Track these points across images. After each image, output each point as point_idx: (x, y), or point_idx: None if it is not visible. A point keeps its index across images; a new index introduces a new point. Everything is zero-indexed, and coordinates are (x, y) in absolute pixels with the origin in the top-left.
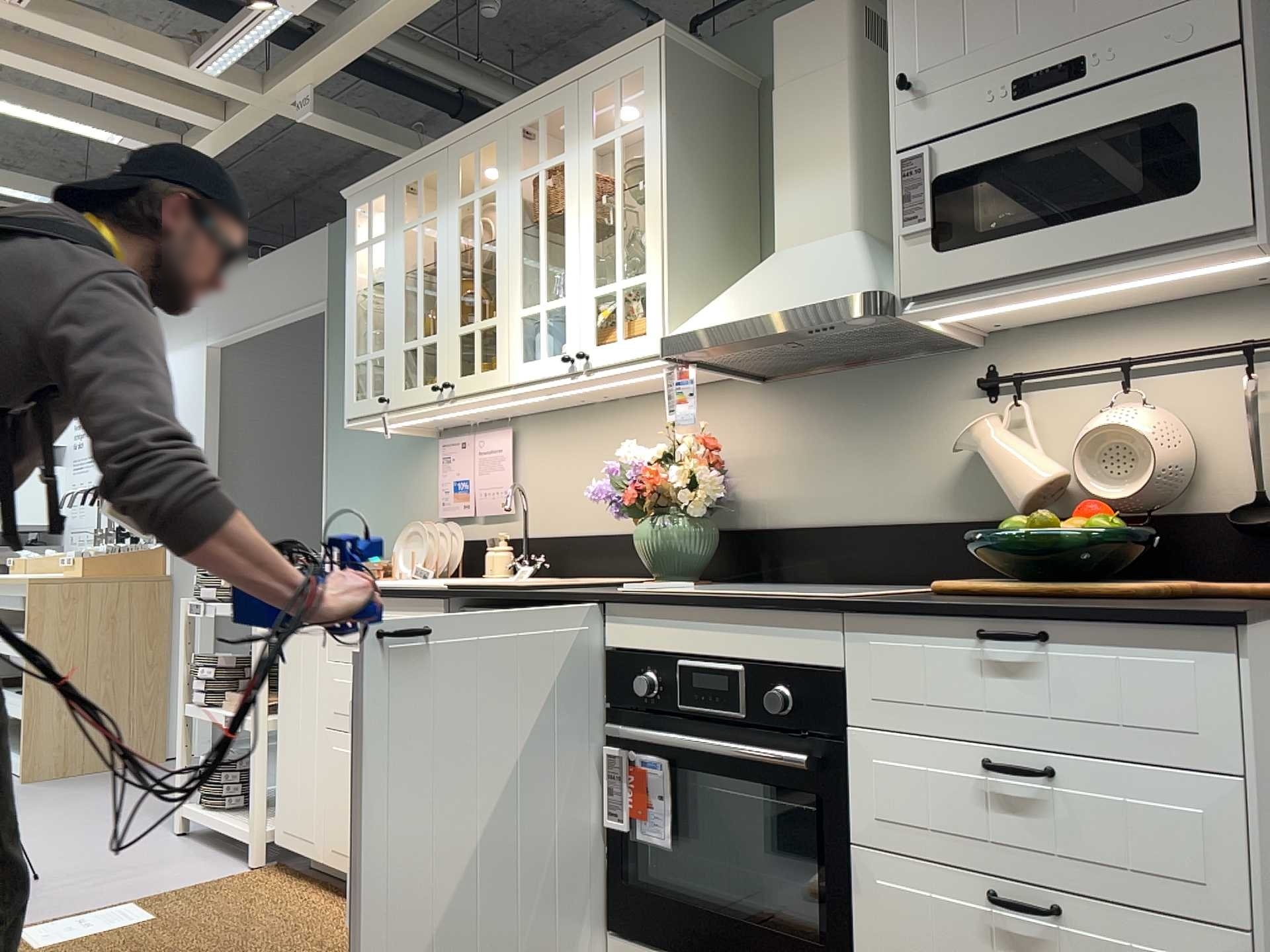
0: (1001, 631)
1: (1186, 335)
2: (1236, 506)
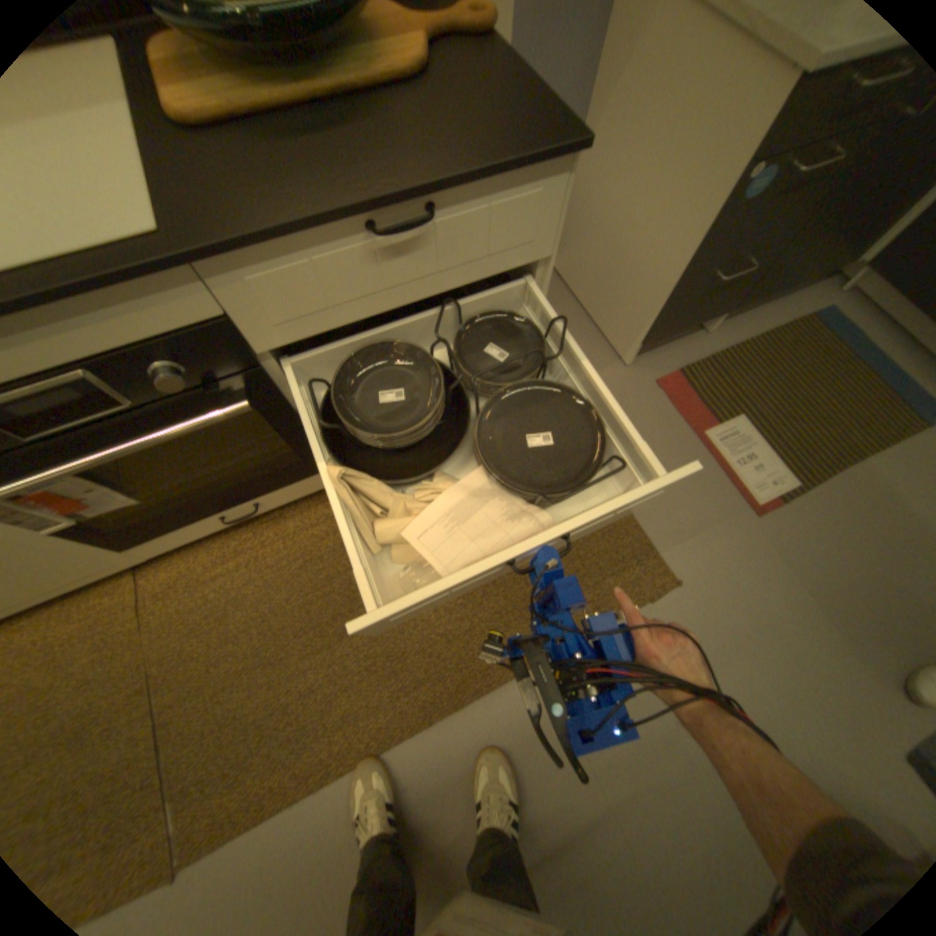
0: (389, 215)
1: None
2: None
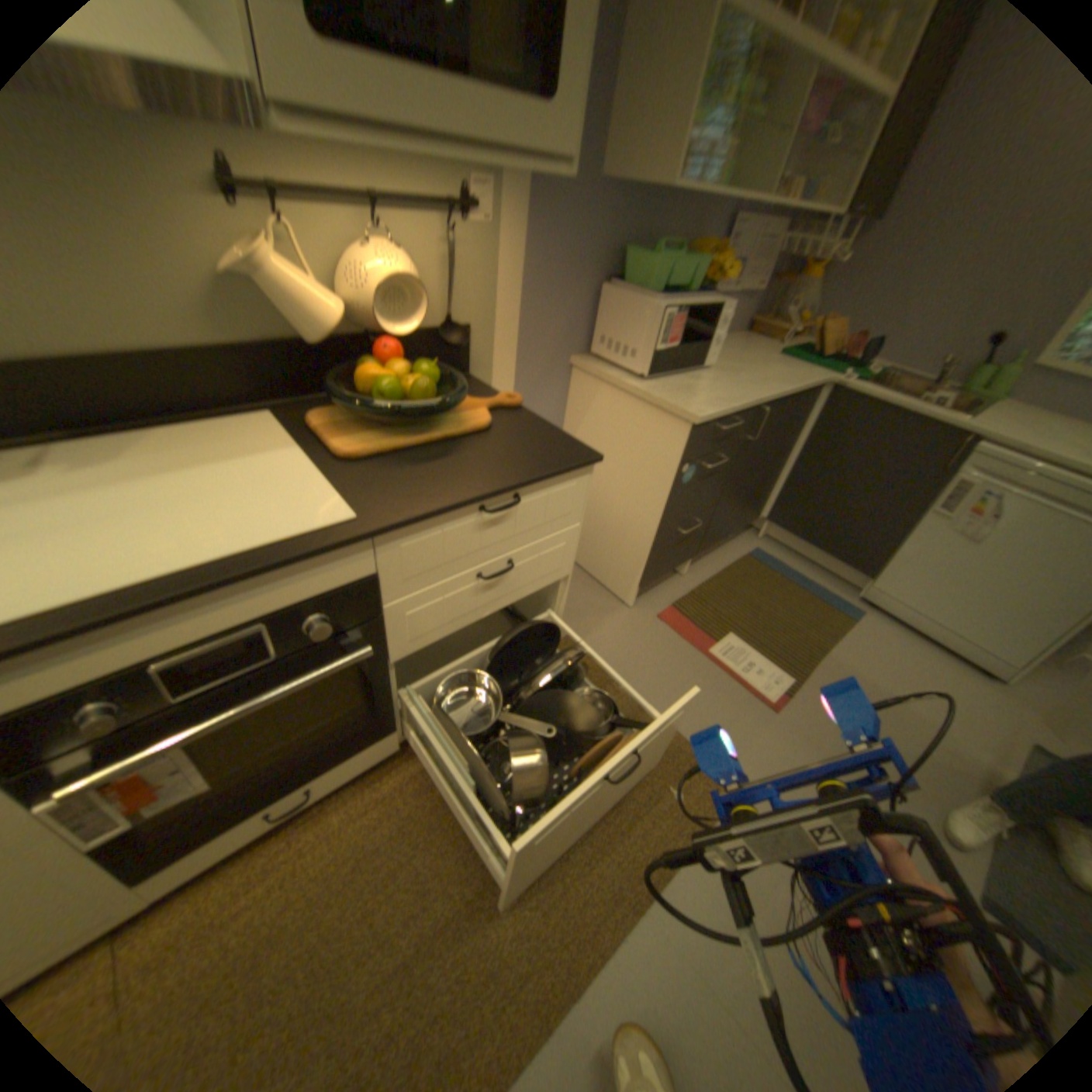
0: (494, 501)
1: (406, 171)
2: (435, 322)
